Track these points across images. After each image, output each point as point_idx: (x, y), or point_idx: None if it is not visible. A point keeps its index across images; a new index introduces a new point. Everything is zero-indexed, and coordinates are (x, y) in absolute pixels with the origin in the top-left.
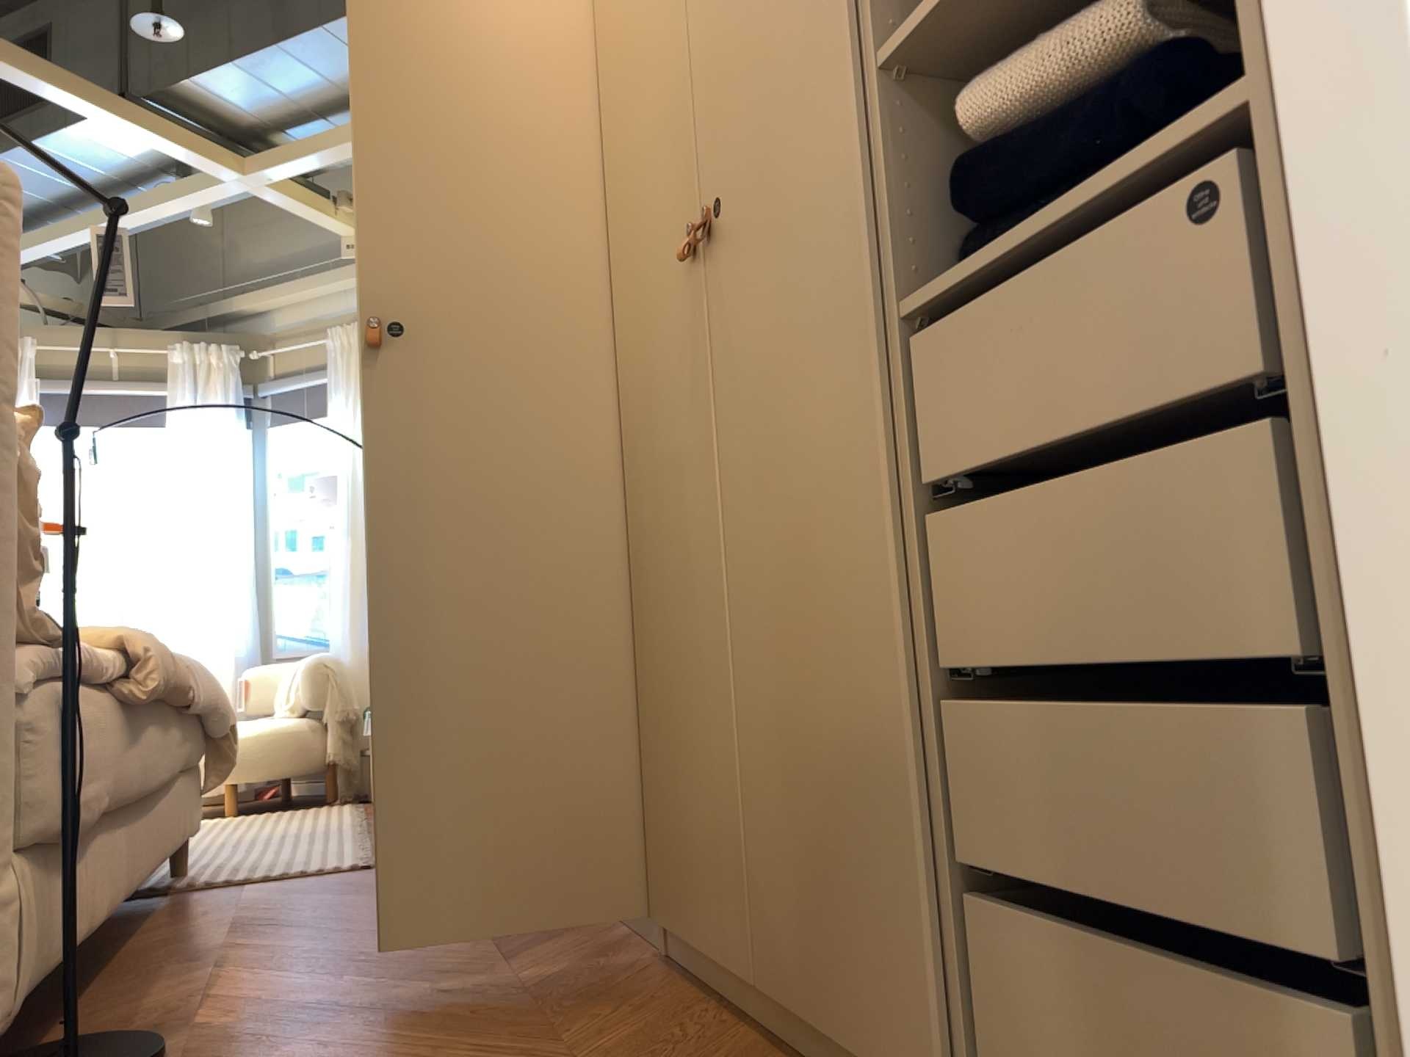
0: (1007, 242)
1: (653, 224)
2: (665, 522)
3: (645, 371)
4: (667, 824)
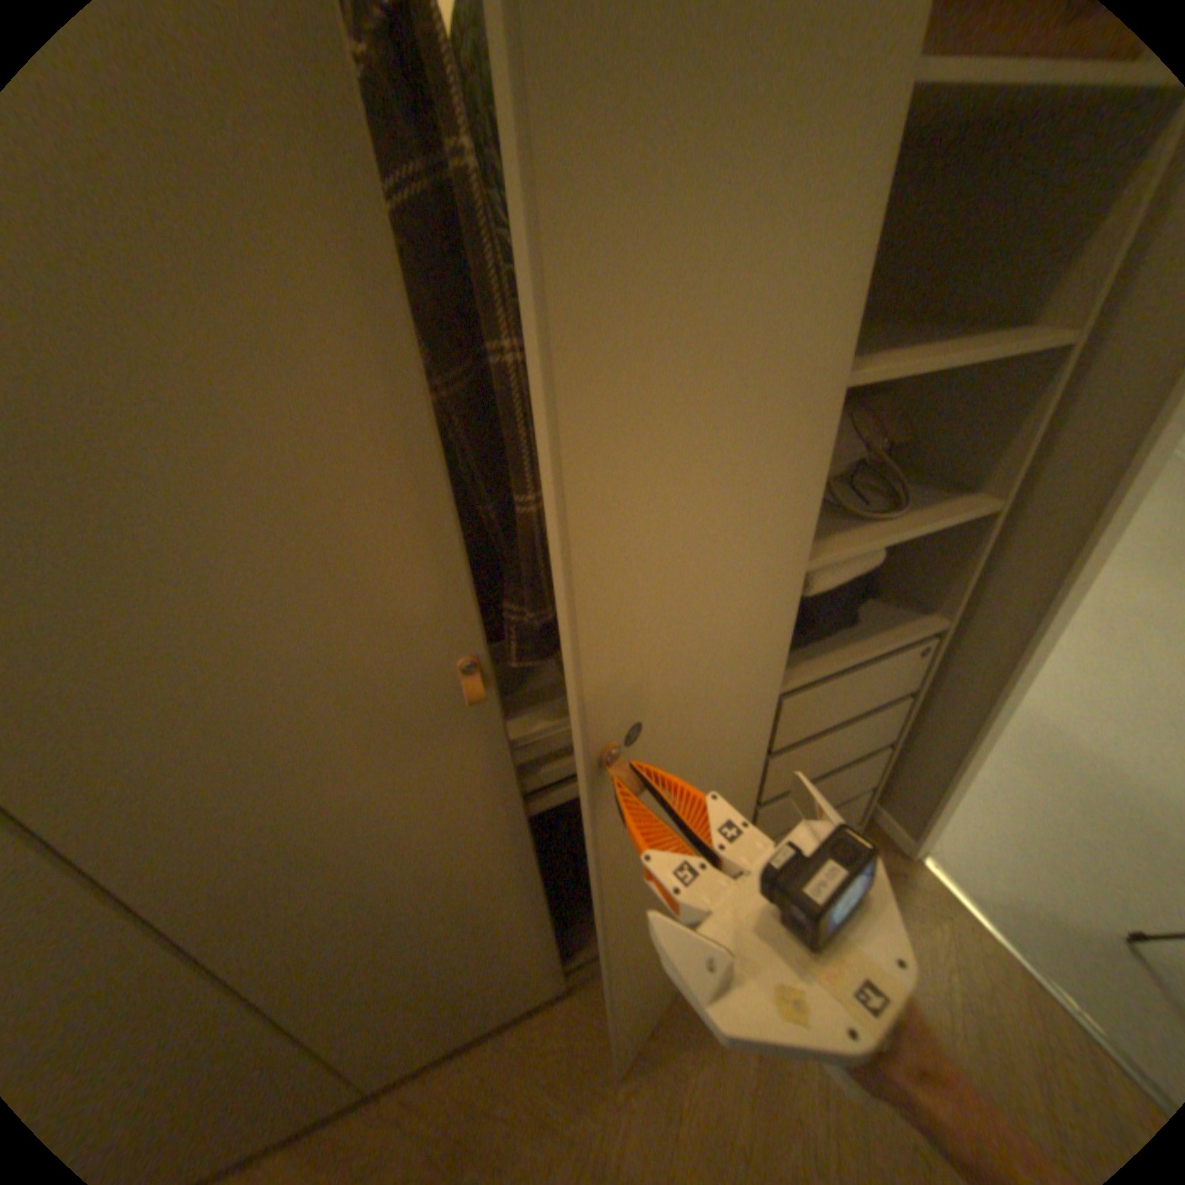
0: (858, 656)
1: (257, 652)
2: (372, 918)
3: (255, 827)
4: (401, 1052)
